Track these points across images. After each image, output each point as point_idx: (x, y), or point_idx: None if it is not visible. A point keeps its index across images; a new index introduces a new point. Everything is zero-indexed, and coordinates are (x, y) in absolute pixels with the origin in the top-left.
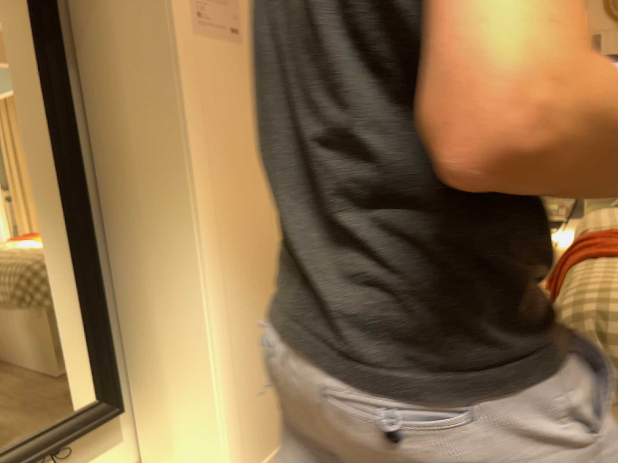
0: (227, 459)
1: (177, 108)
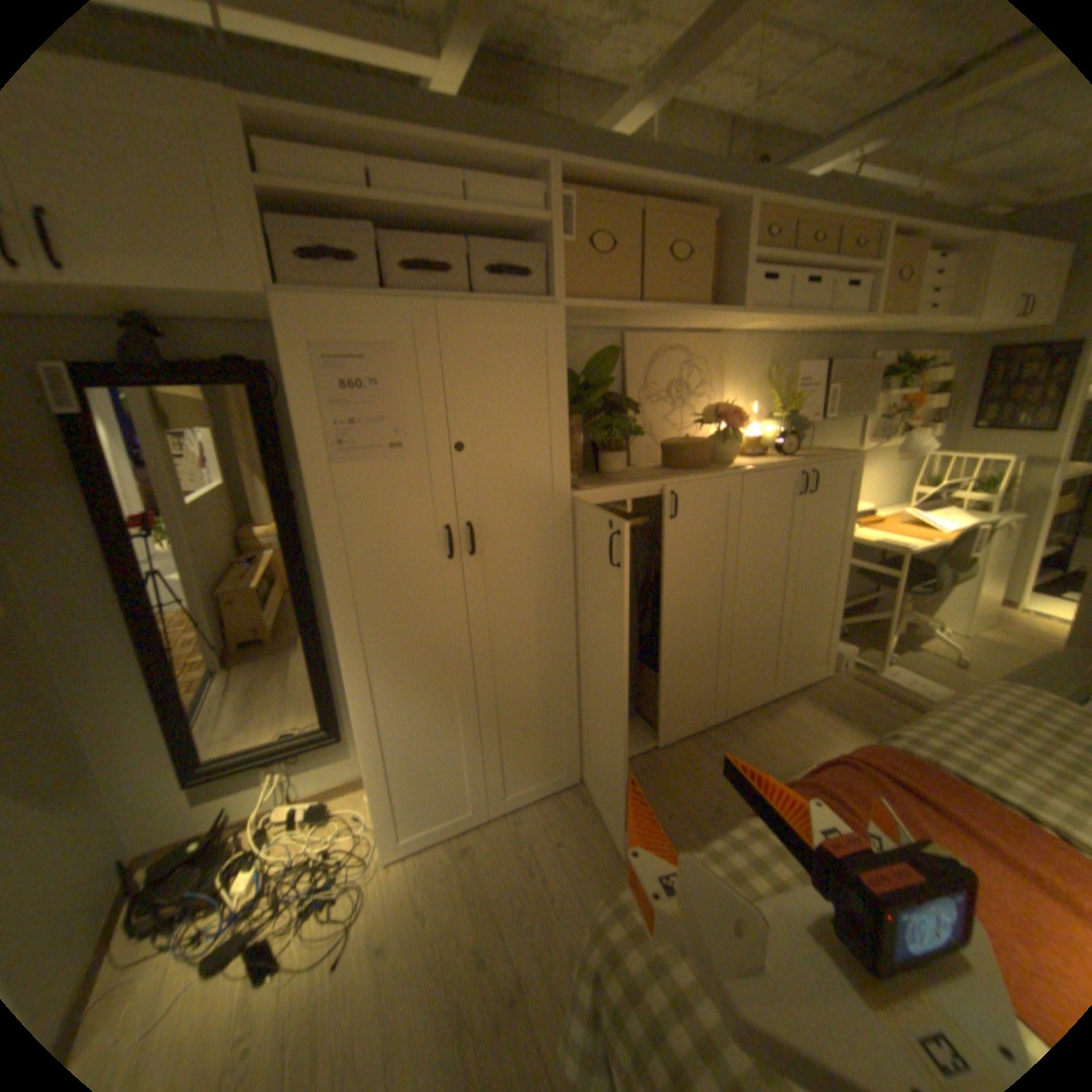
0: (381, 821)
1: (319, 540)
